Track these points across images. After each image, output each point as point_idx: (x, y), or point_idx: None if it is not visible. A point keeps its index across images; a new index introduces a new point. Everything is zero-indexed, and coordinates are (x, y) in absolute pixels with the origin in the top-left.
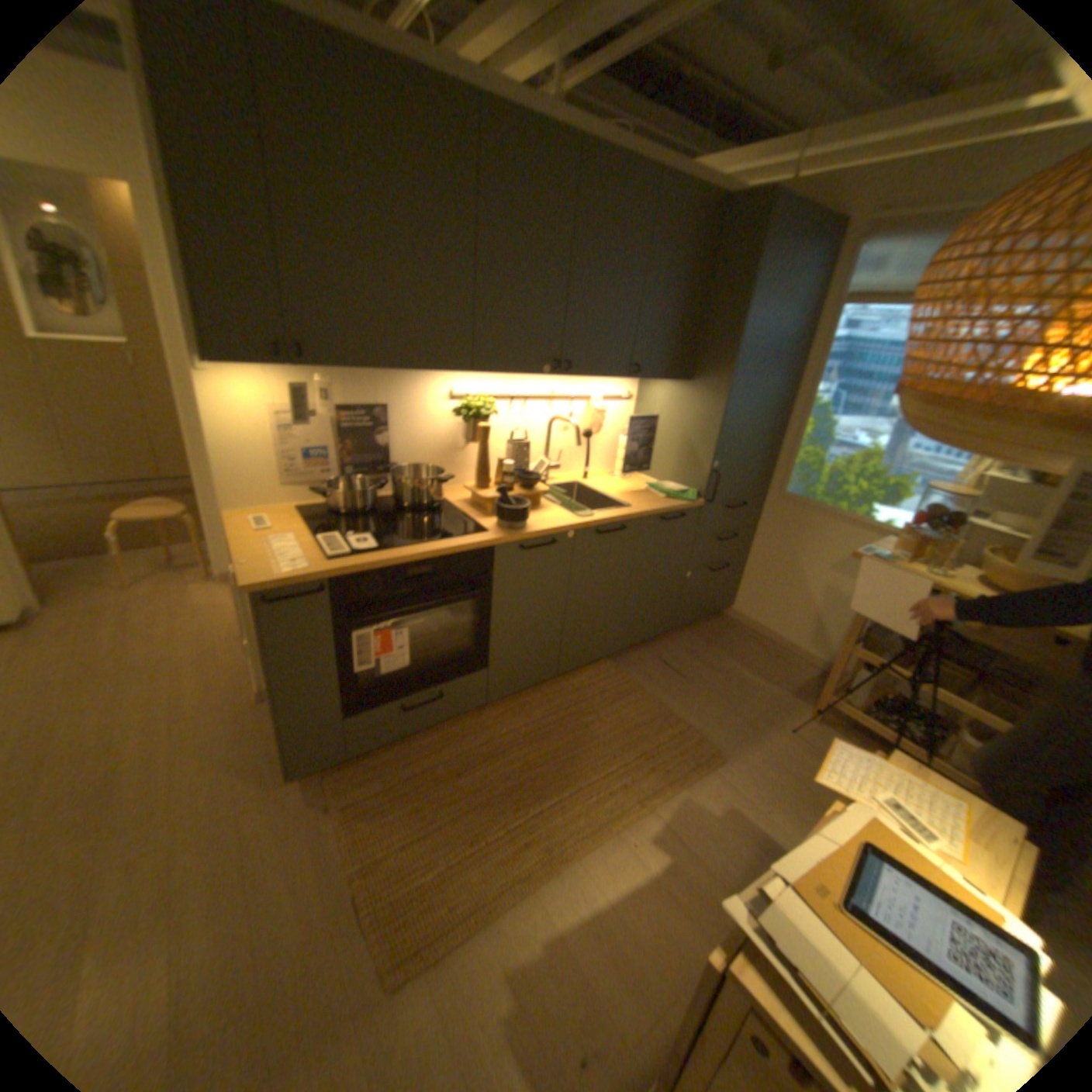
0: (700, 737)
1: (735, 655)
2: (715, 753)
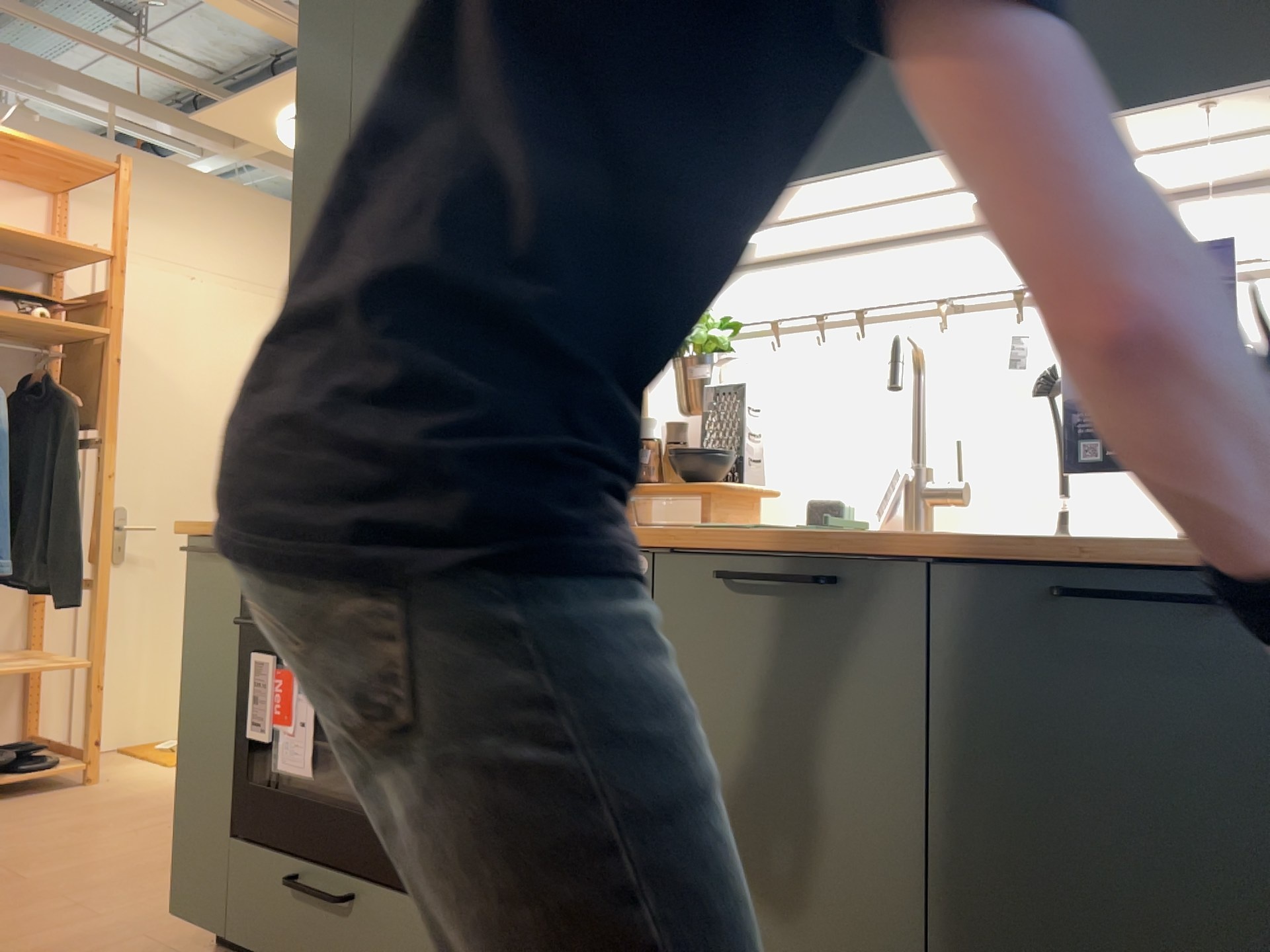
0: None
1: None
2: None
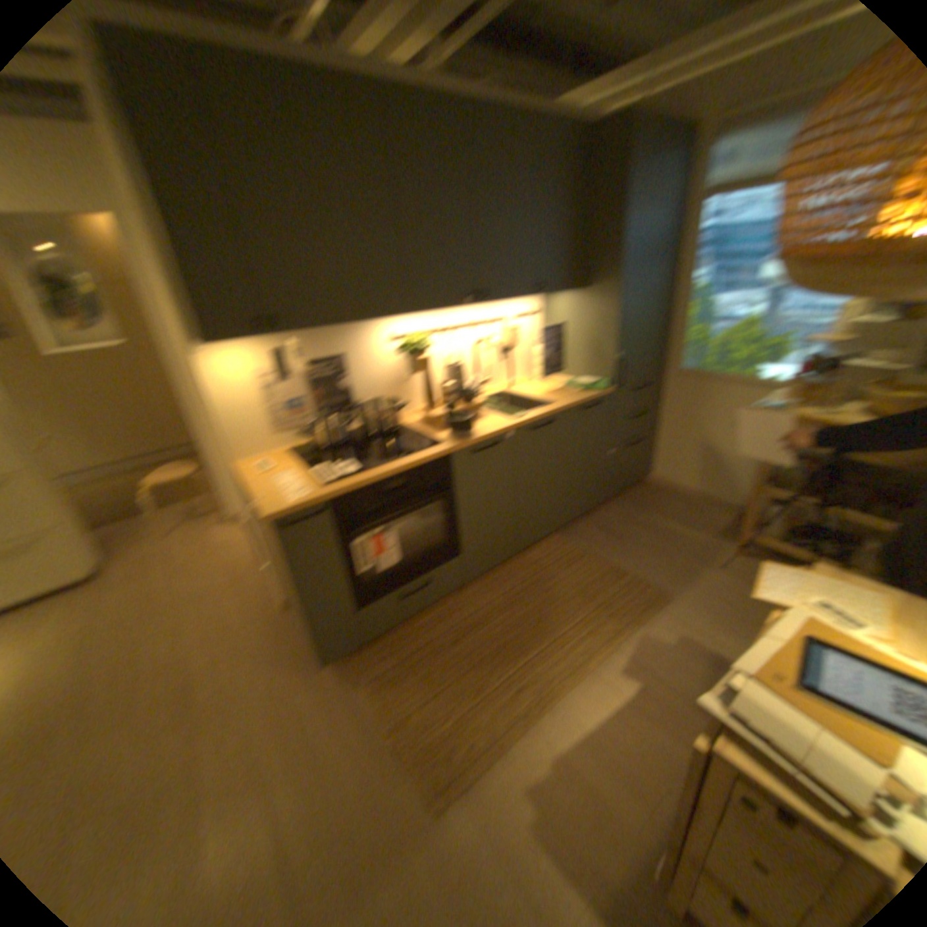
0: (642, 584)
1: (659, 513)
2: (658, 595)
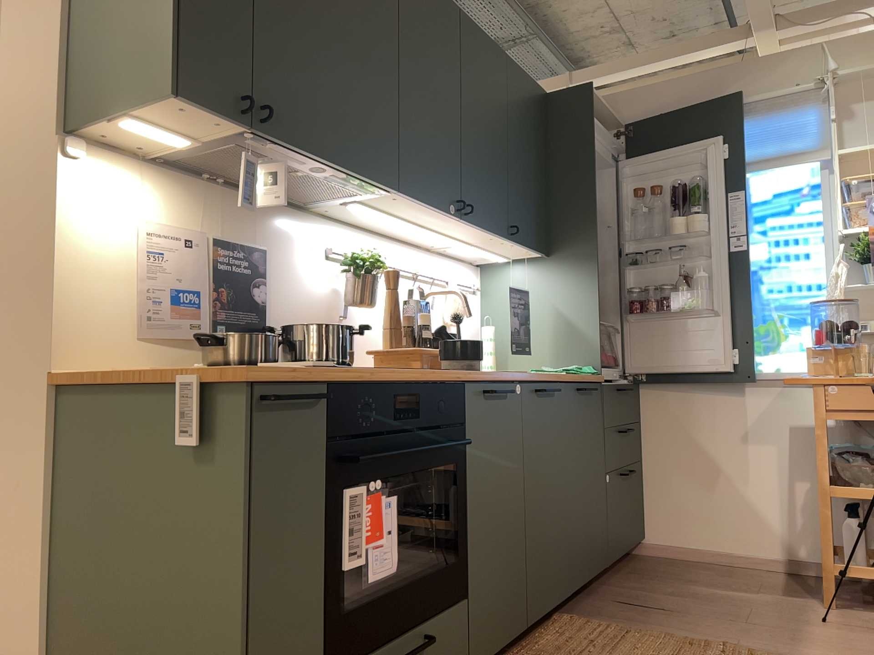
0: (745, 648)
1: (692, 580)
2: None
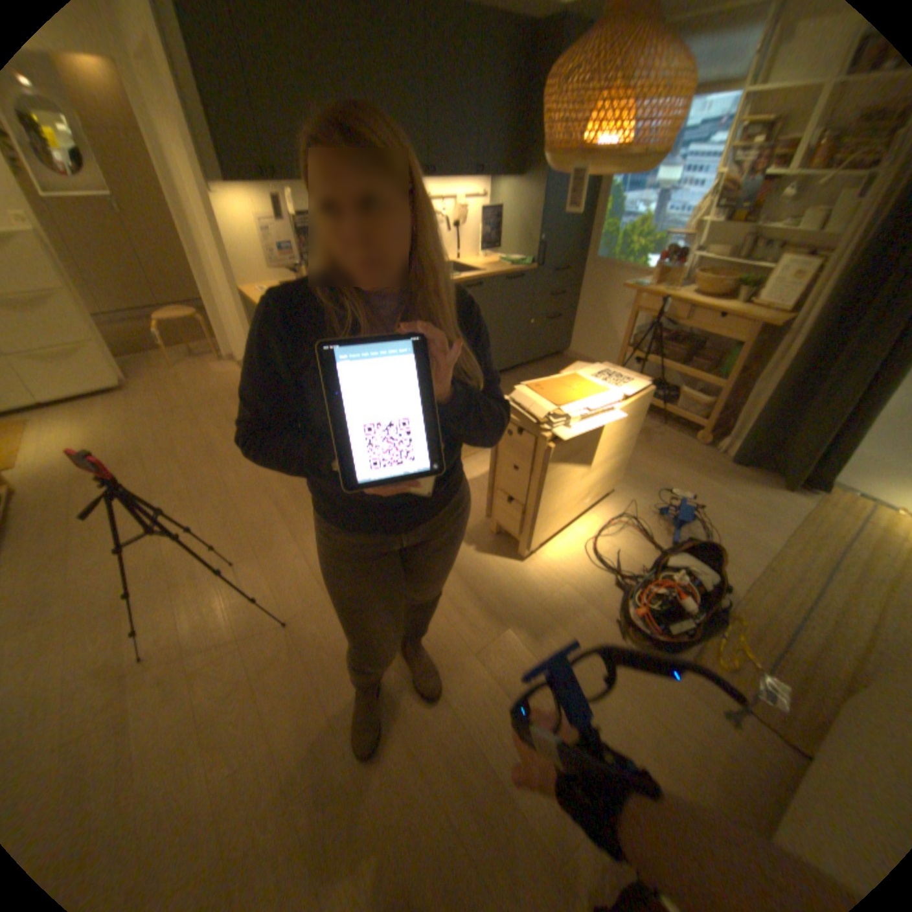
0: None
1: None
2: None
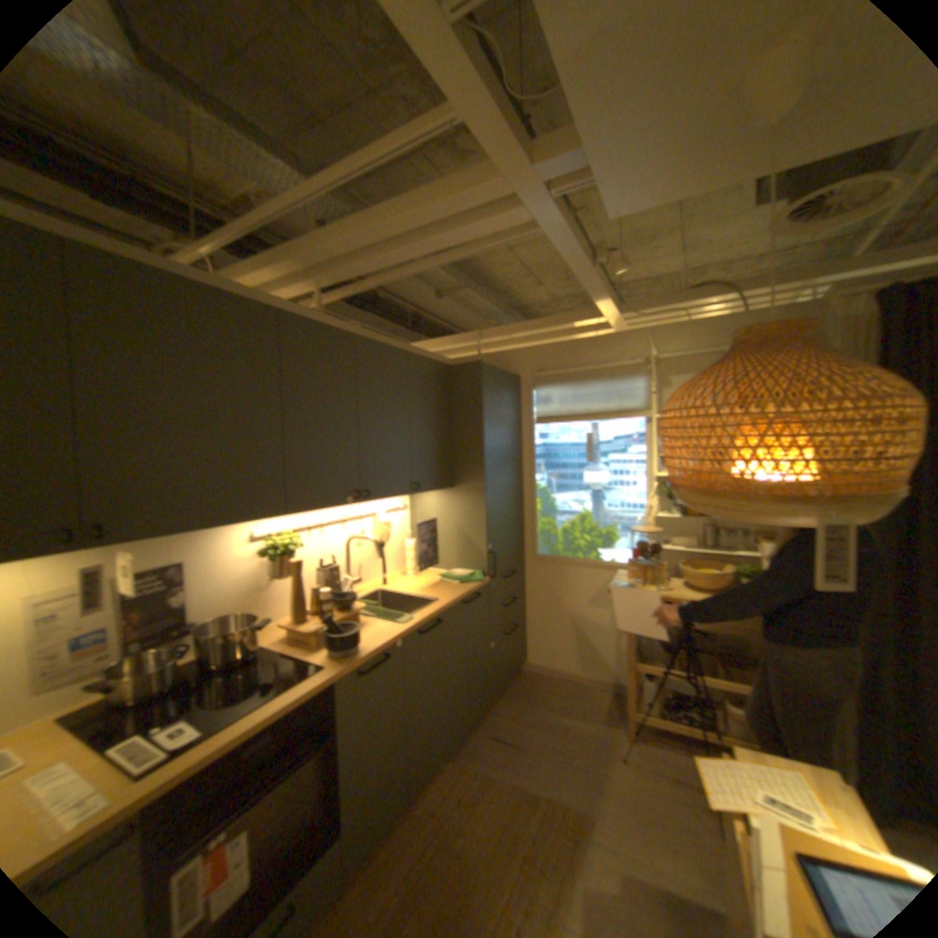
0: (562, 809)
1: (549, 707)
2: (581, 820)
